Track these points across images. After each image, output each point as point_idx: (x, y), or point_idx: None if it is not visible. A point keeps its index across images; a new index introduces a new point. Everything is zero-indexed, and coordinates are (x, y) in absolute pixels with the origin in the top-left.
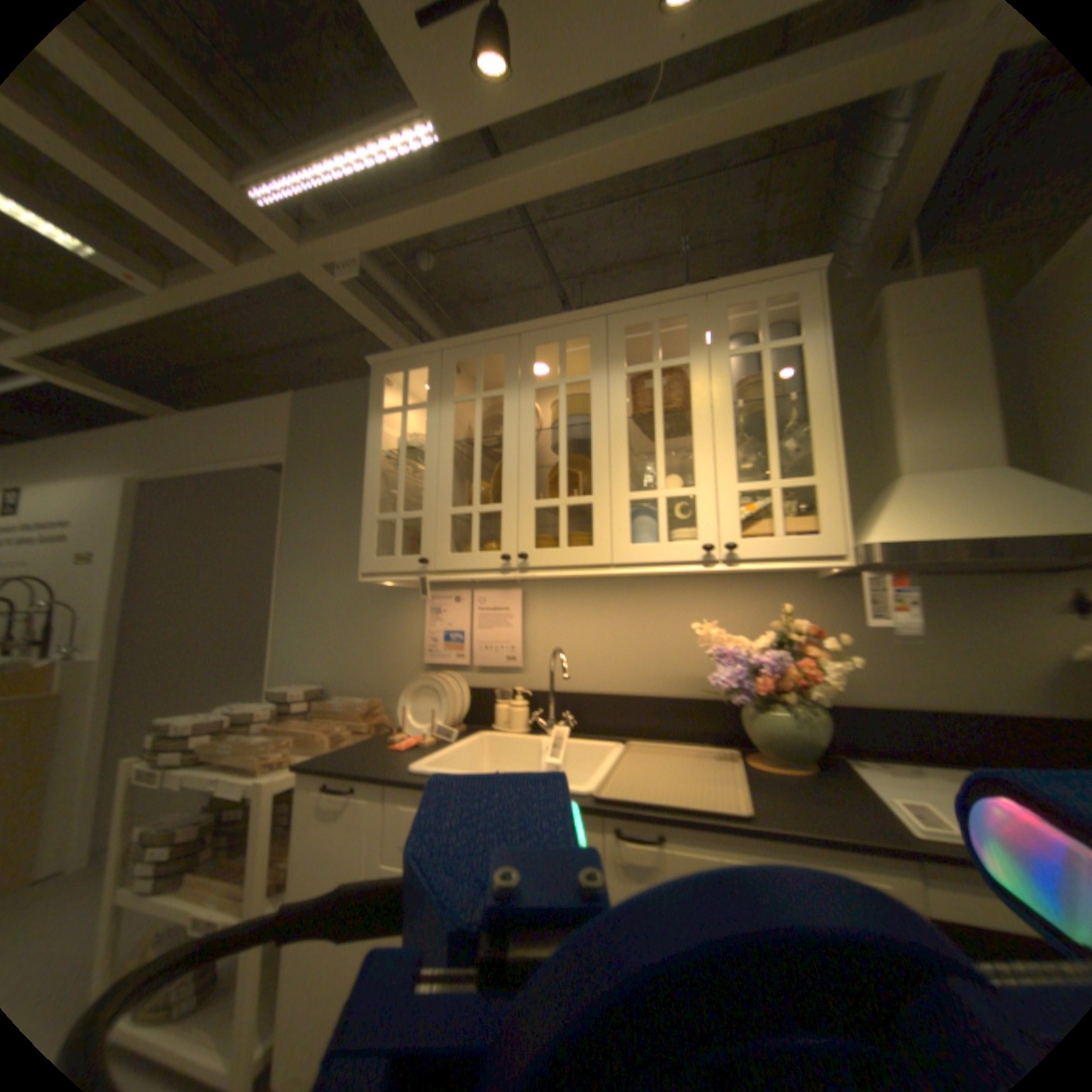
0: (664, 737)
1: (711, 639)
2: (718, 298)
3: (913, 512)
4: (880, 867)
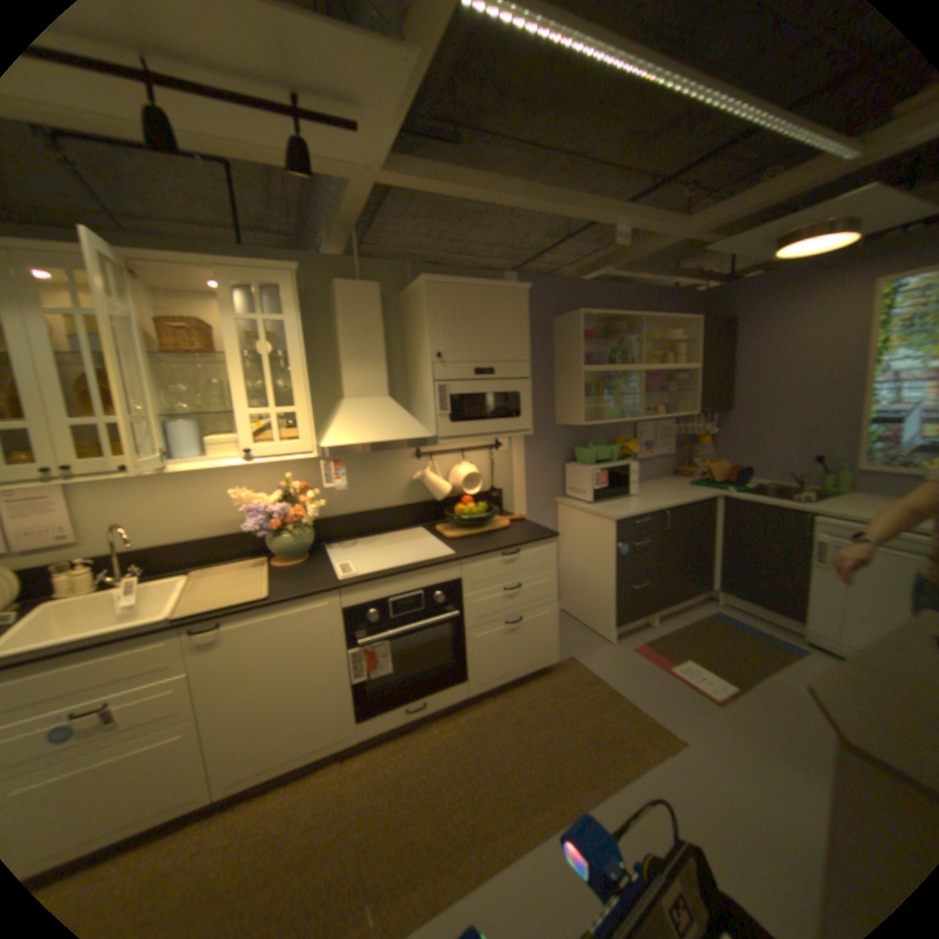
0: (218, 563)
1: (244, 500)
2: (225, 273)
3: (346, 427)
4: (325, 599)
